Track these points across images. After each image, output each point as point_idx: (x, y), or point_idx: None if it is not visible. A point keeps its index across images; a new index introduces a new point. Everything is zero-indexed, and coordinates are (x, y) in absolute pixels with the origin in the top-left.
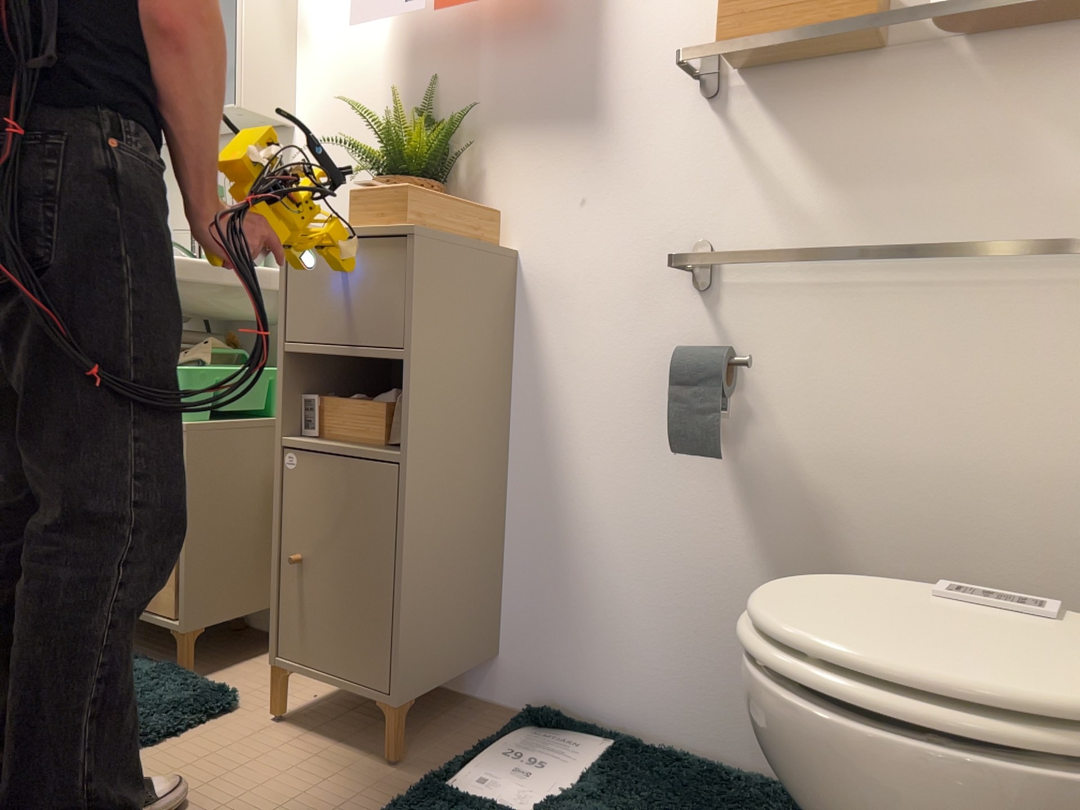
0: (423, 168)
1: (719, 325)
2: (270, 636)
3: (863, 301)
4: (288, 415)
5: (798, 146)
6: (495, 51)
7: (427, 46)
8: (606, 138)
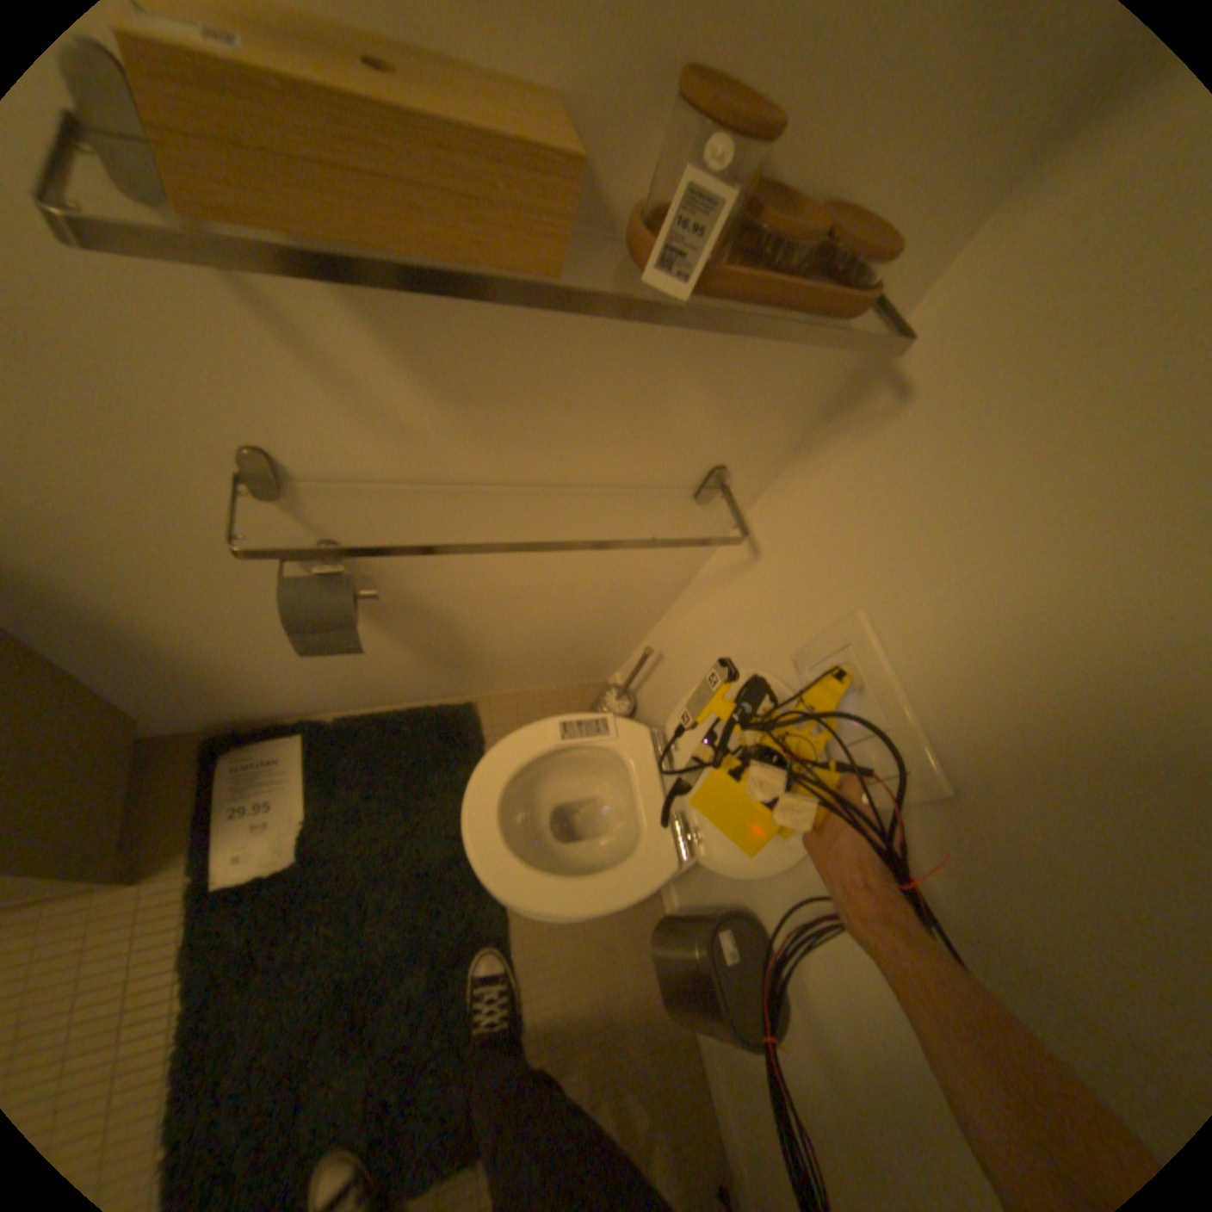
0: None
1: (312, 525)
2: None
3: (491, 506)
4: None
5: (400, 337)
6: None
7: None
8: None
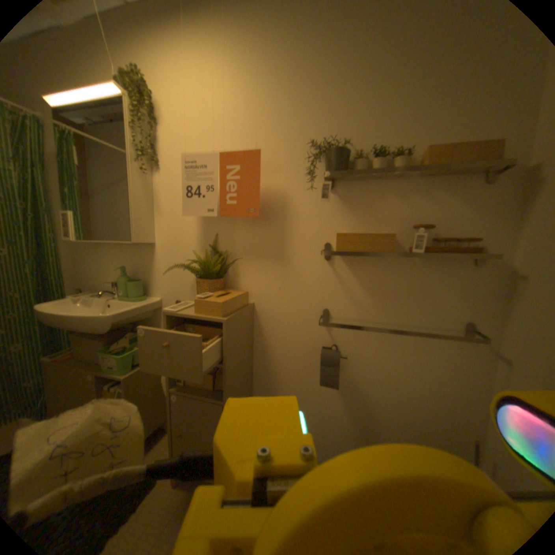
0: (217, 274)
1: (333, 337)
2: (157, 433)
3: (385, 335)
4: (169, 382)
5: (362, 280)
6: (242, 226)
7: (212, 219)
8: (289, 266)
